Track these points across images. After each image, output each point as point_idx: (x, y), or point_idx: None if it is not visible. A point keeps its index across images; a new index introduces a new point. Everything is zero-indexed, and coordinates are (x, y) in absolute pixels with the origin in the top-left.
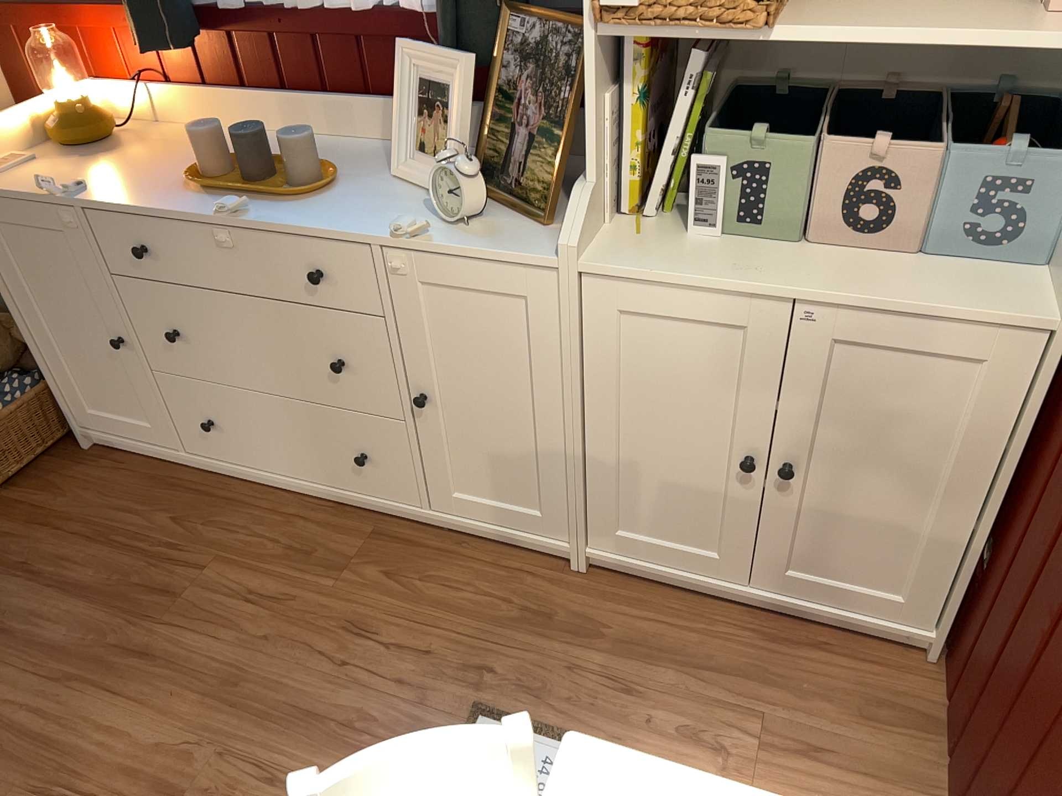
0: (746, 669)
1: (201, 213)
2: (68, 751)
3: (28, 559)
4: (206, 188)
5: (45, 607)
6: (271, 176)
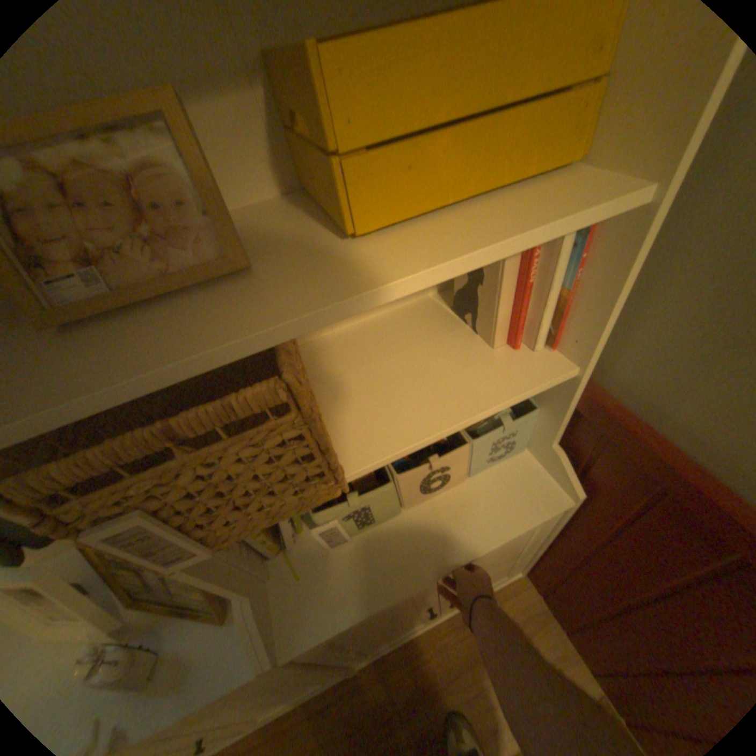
0: (466, 664)
1: None
2: None
3: None
4: None
5: None
6: None
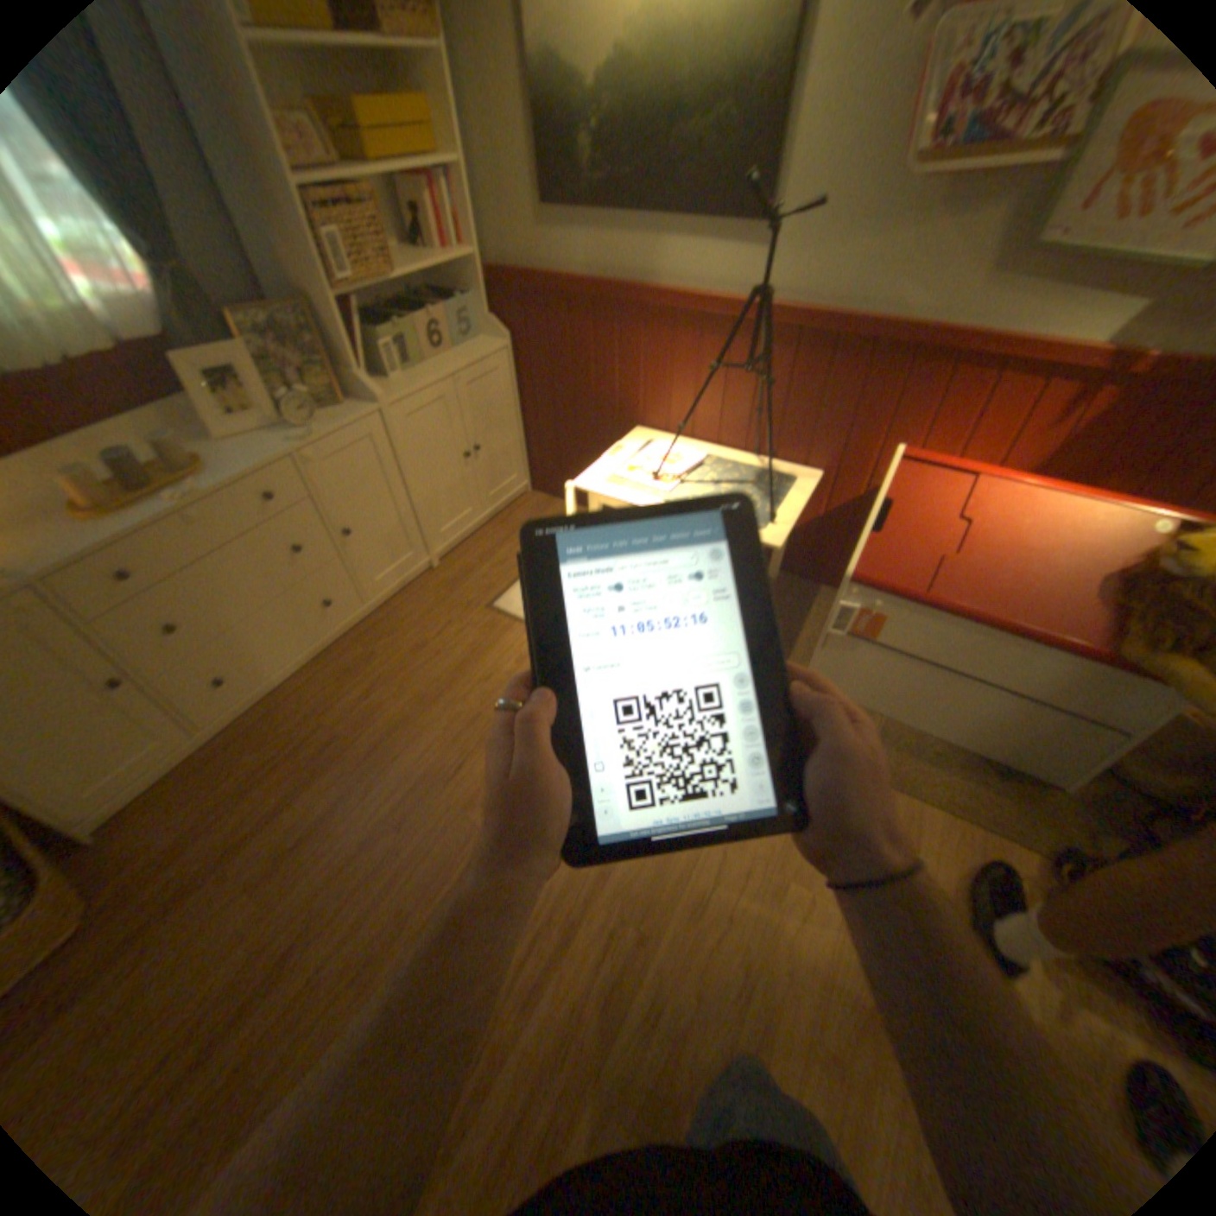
0: (510, 534)
1: (162, 510)
2: (423, 775)
3: (219, 852)
4: (120, 509)
5: (288, 822)
6: (154, 478)
